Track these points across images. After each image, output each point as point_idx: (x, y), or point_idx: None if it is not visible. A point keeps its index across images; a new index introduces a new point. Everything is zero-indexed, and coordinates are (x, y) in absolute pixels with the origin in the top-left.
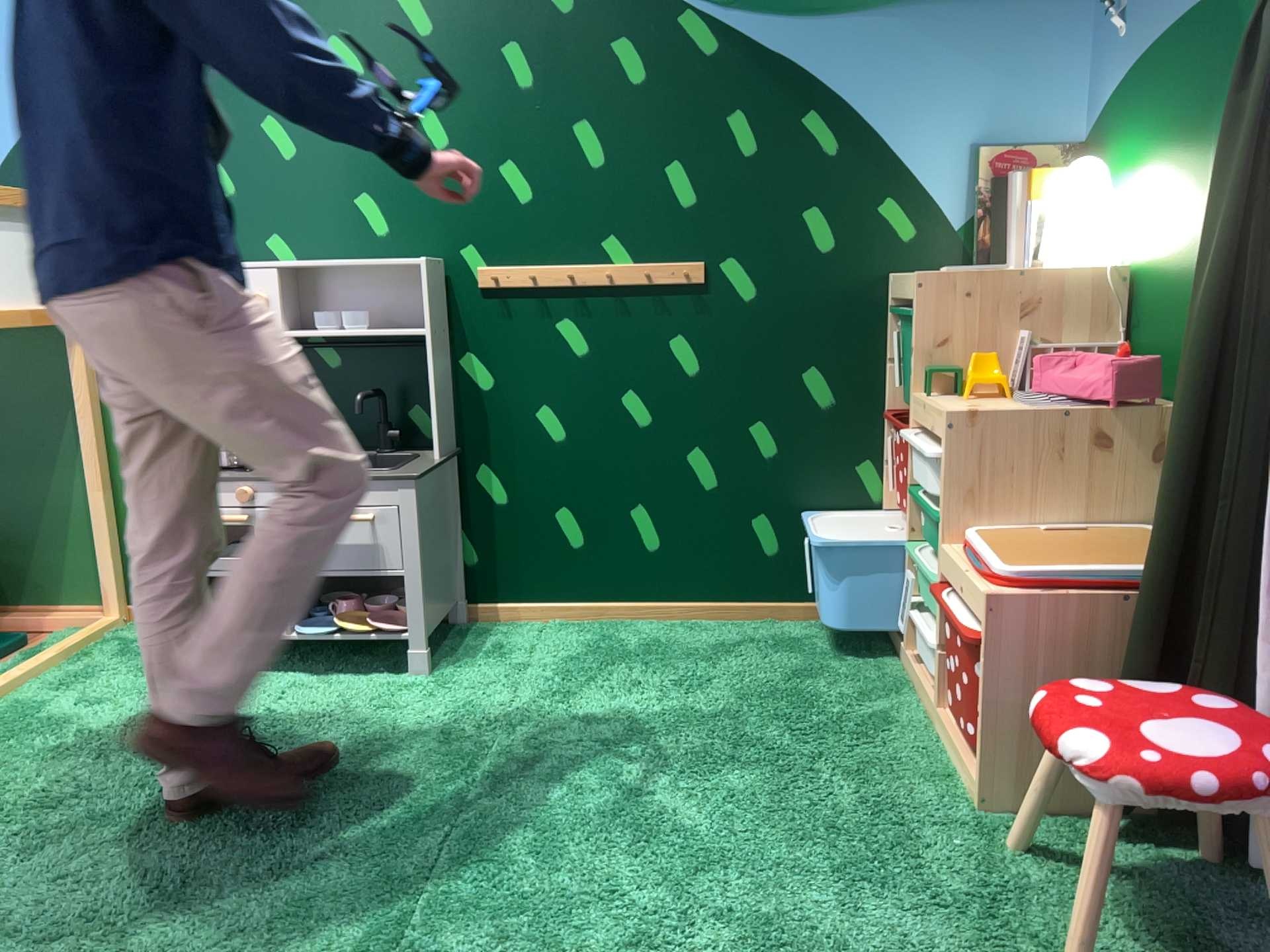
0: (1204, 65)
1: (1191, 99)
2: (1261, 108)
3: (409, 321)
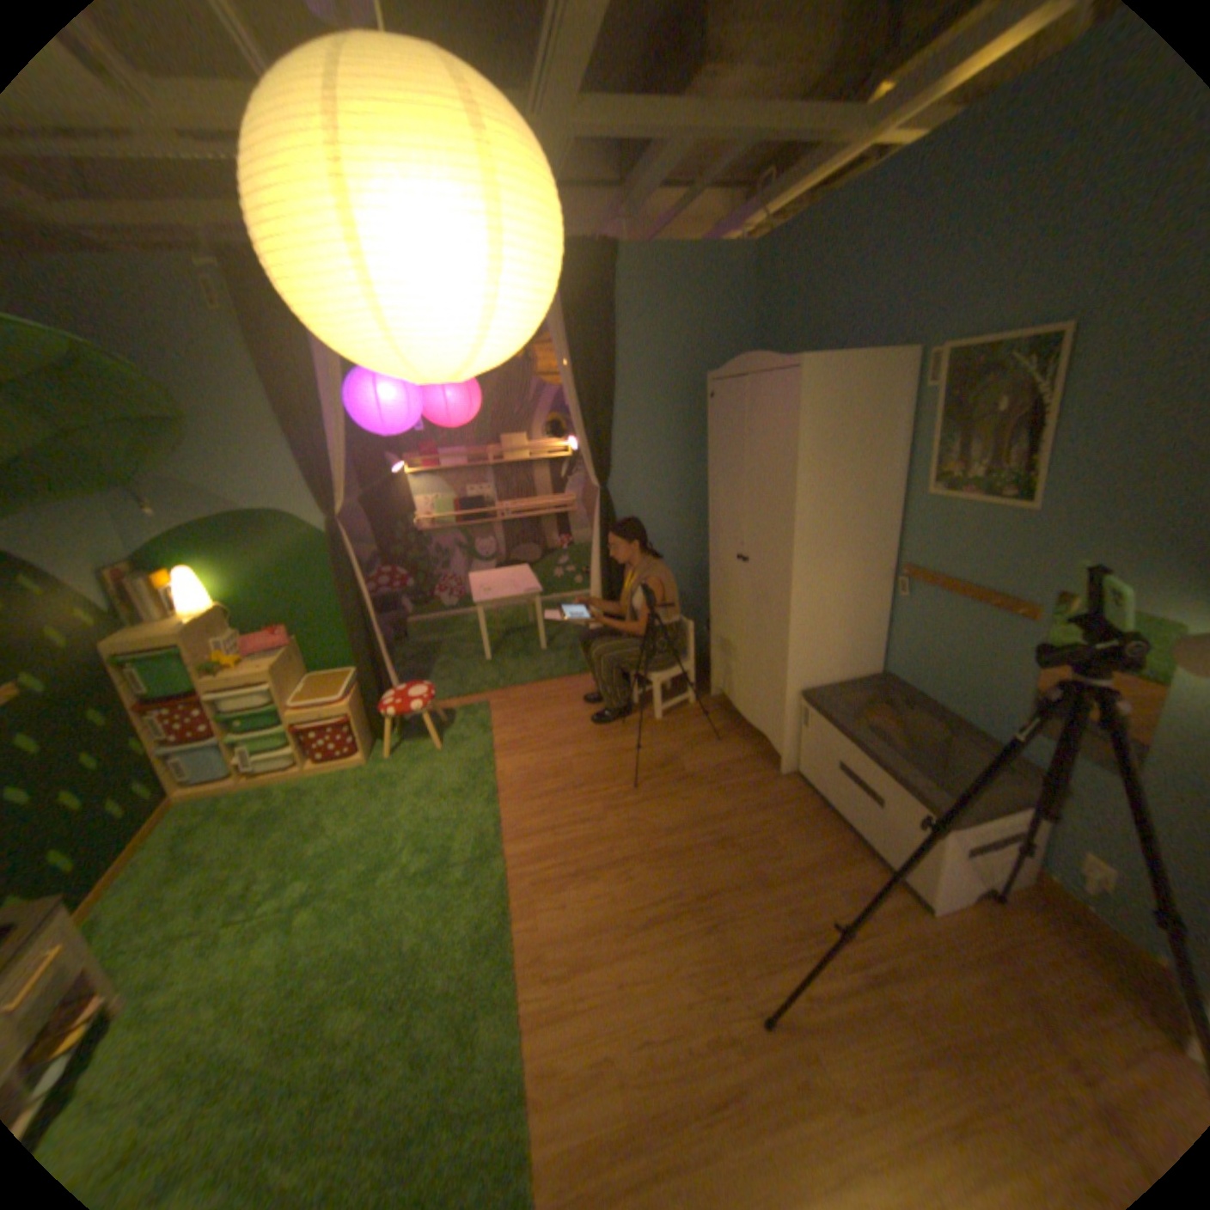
0: (242, 533)
1: (237, 544)
2: (342, 555)
3: None
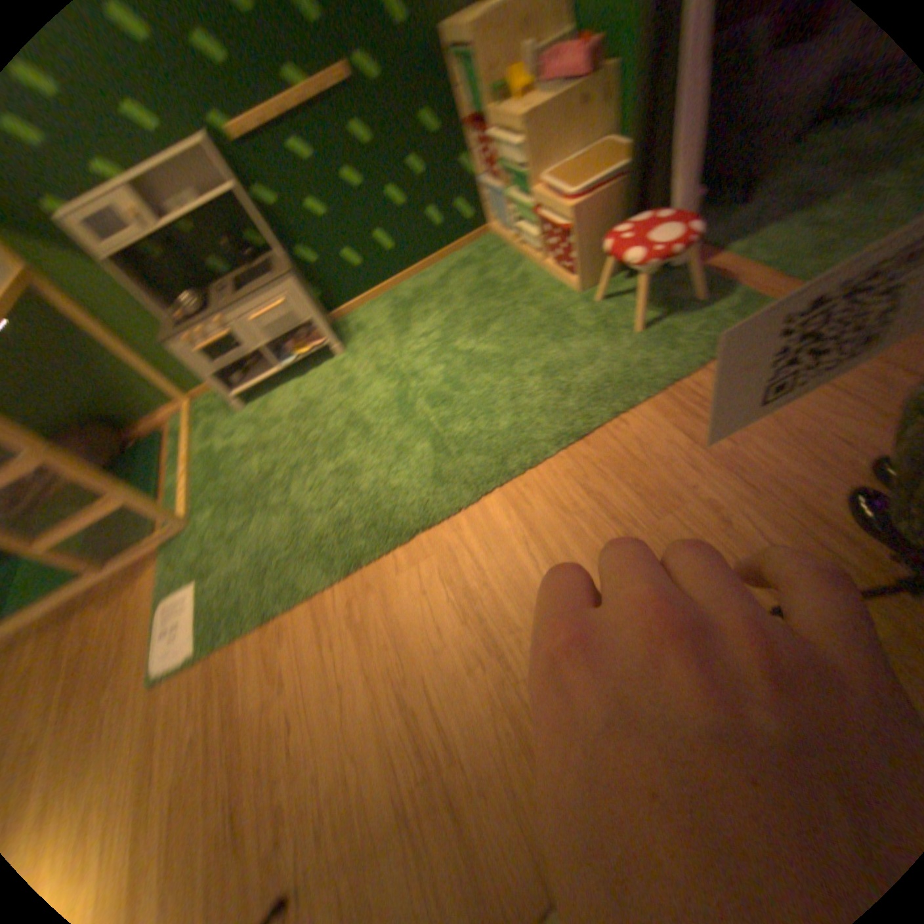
0: None
1: None
2: None
3: (207, 183)
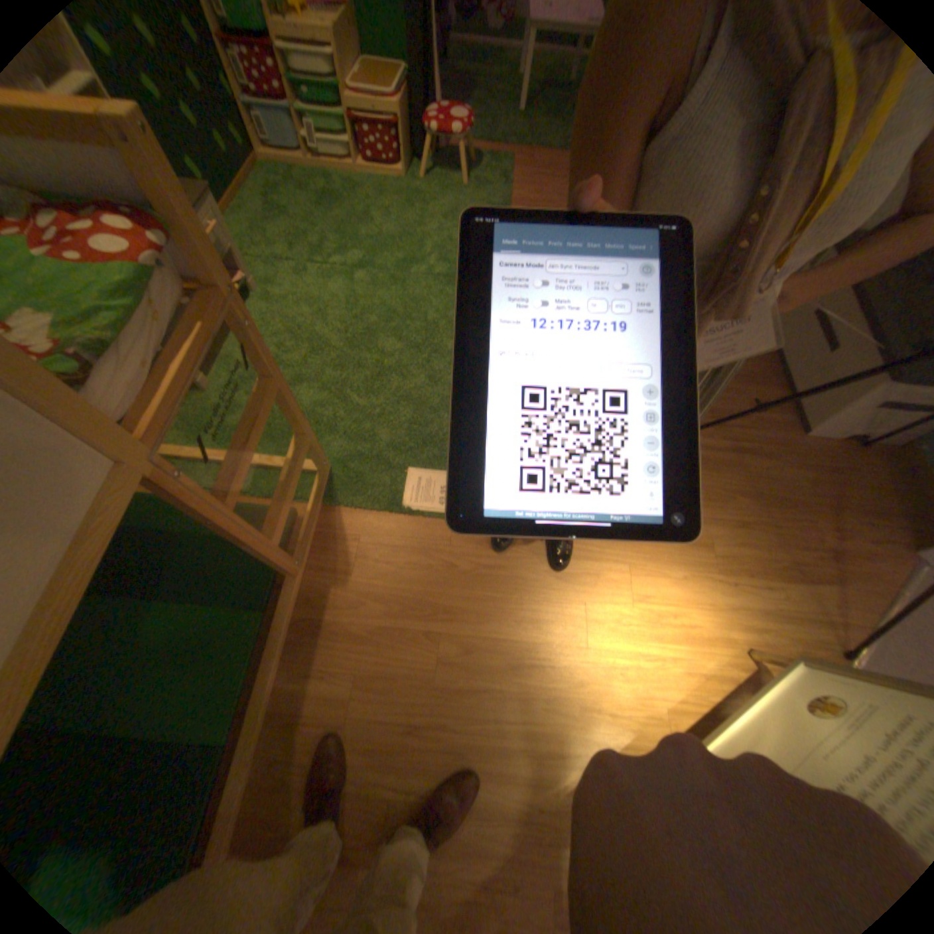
0: None
1: None
2: None
3: None
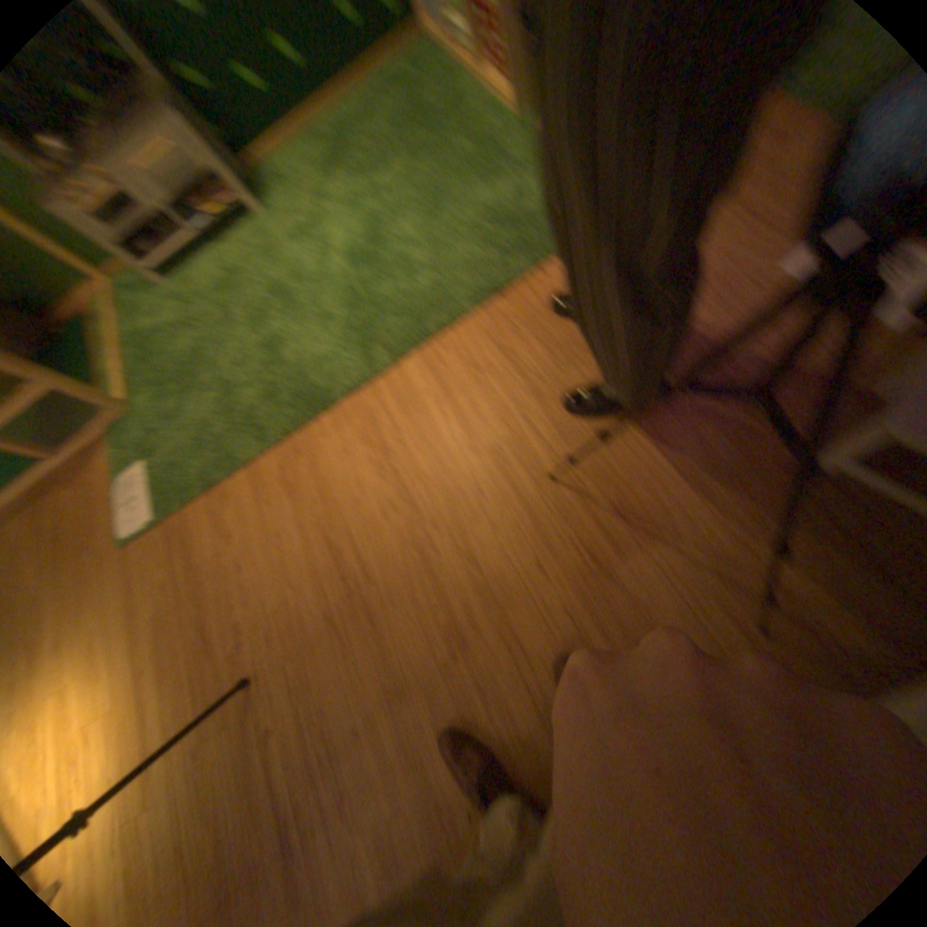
0: None
1: None
2: None
3: None
